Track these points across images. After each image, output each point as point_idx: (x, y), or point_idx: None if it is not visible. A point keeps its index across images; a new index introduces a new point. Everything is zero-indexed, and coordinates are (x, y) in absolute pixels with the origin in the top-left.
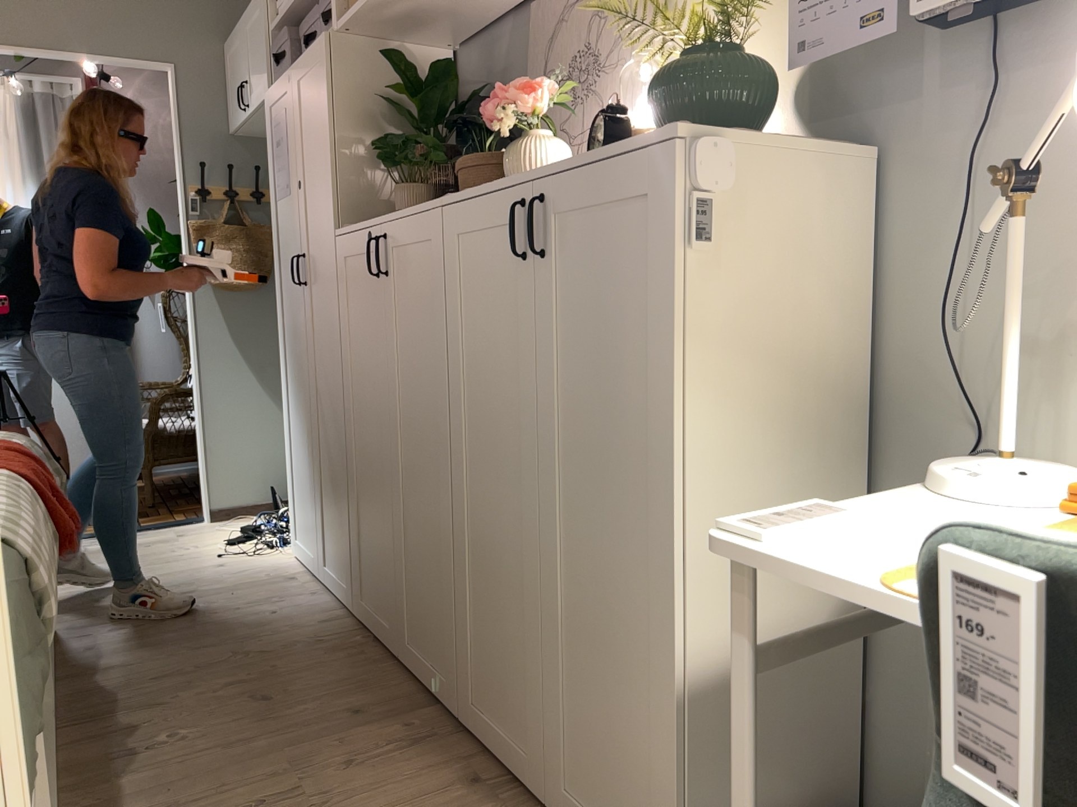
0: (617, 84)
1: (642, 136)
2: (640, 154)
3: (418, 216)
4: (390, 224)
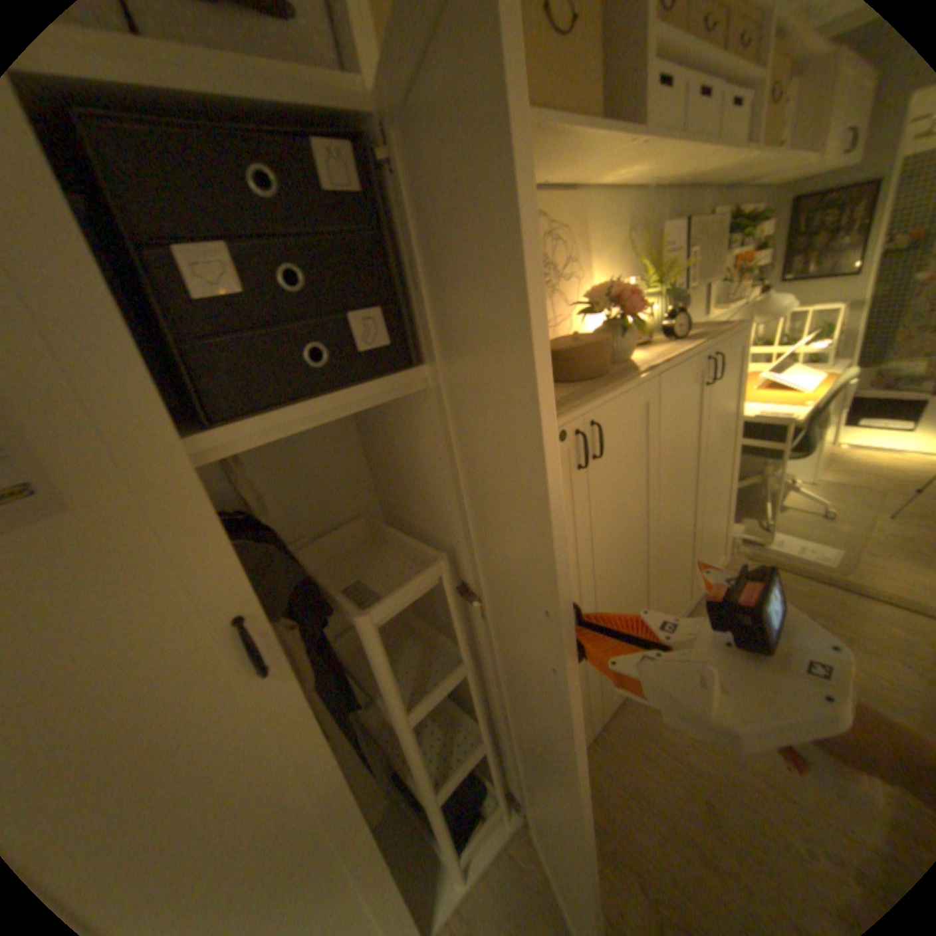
0: (576, 288)
1: (743, 324)
2: (743, 331)
3: (637, 388)
4: (602, 406)
